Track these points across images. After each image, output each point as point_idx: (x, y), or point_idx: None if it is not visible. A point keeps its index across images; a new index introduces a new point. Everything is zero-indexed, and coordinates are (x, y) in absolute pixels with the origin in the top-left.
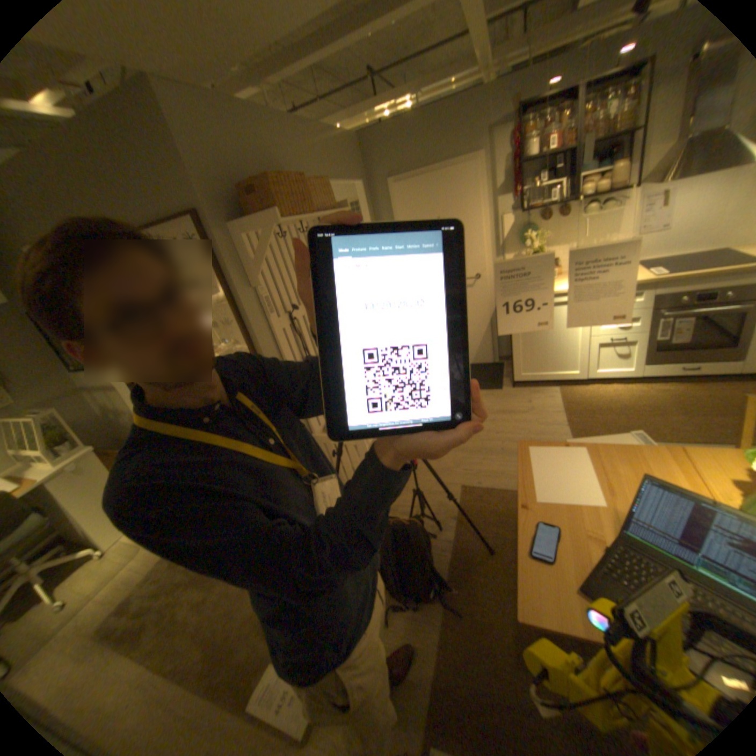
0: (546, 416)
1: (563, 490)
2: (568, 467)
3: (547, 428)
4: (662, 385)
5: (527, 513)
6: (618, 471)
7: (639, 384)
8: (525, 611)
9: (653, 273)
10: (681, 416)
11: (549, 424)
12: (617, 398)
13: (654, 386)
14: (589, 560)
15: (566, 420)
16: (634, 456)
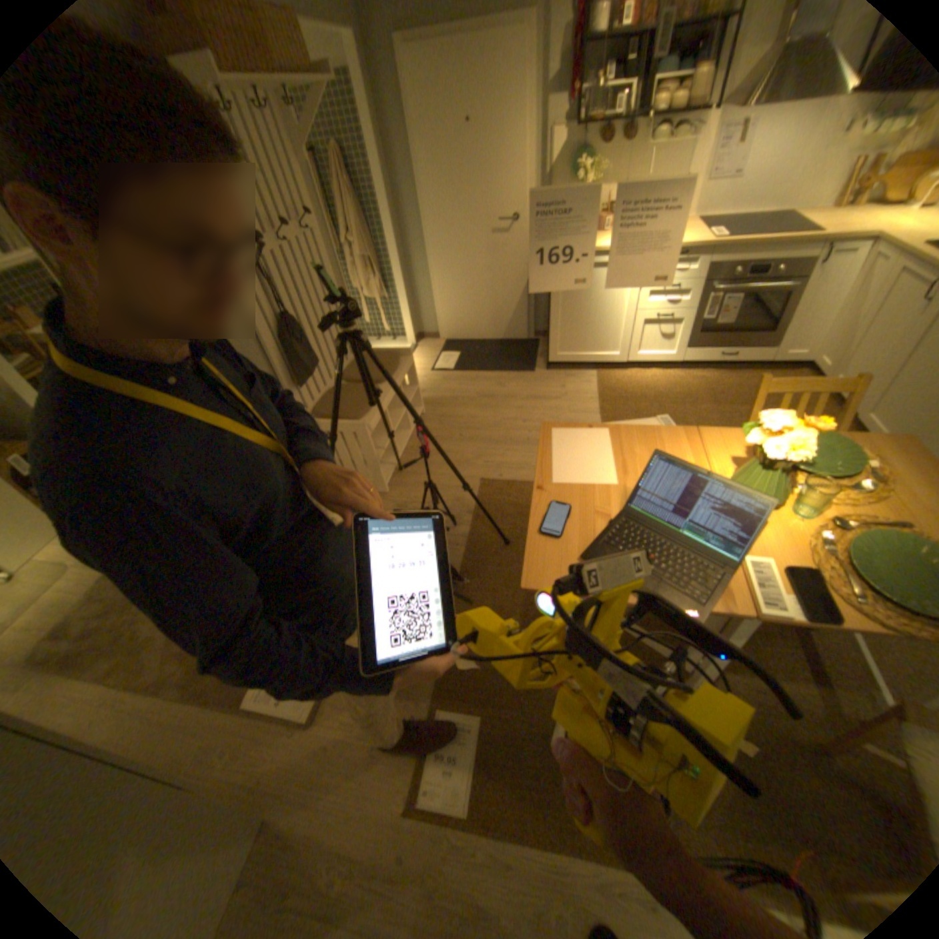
0: (579, 403)
1: (579, 468)
2: (588, 448)
3: (578, 416)
4: (700, 371)
5: (542, 494)
6: (635, 451)
7: (677, 370)
8: (529, 578)
9: (714, 233)
10: (710, 404)
11: (580, 412)
12: (653, 384)
13: (691, 372)
14: (594, 532)
15: (599, 408)
16: (653, 436)
